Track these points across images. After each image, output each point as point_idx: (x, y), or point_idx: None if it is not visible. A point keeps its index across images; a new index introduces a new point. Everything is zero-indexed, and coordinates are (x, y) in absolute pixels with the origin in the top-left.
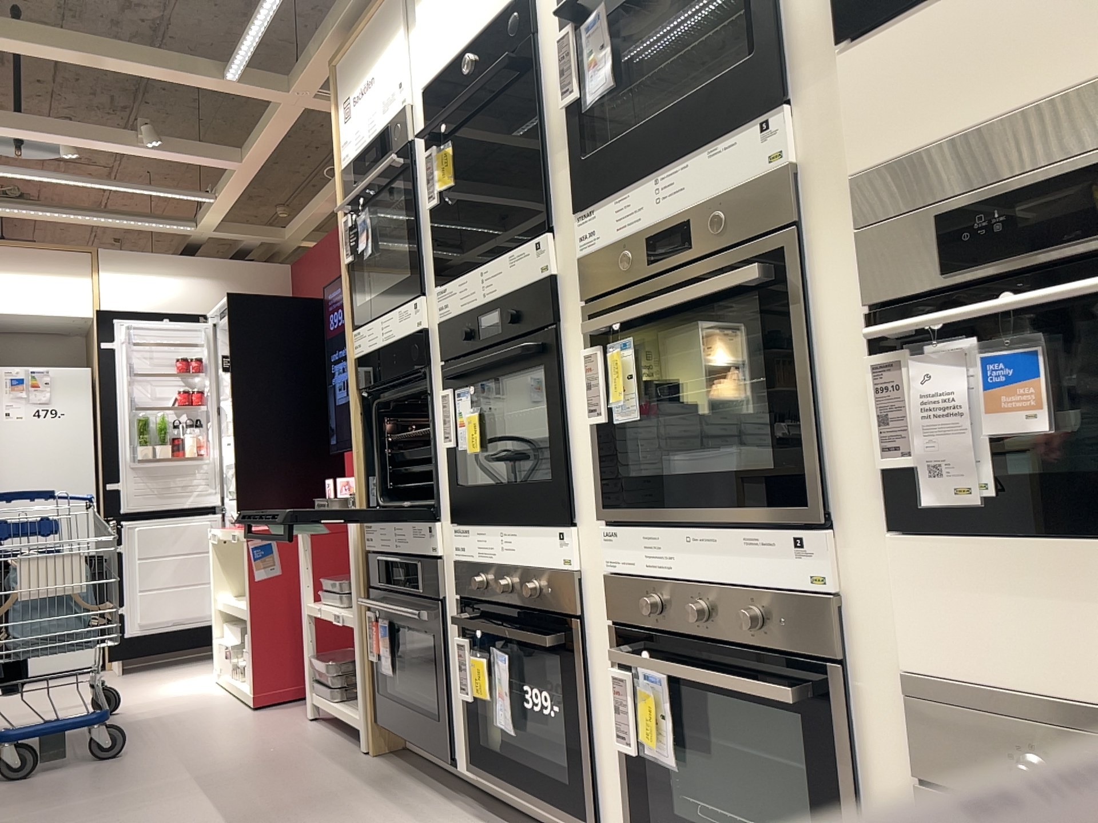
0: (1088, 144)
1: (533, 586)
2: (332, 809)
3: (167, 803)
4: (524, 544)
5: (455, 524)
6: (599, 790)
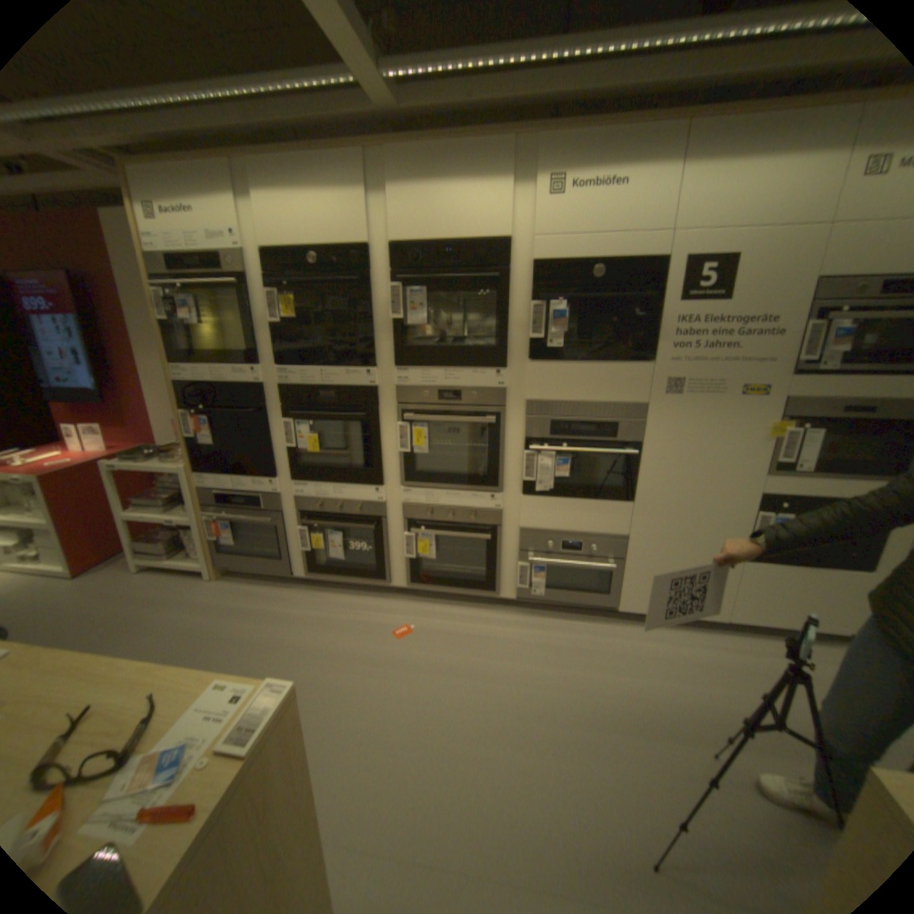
0: (589, 418)
1: (359, 509)
2: (233, 616)
3: (114, 653)
4: (351, 493)
5: (294, 482)
6: (388, 571)
